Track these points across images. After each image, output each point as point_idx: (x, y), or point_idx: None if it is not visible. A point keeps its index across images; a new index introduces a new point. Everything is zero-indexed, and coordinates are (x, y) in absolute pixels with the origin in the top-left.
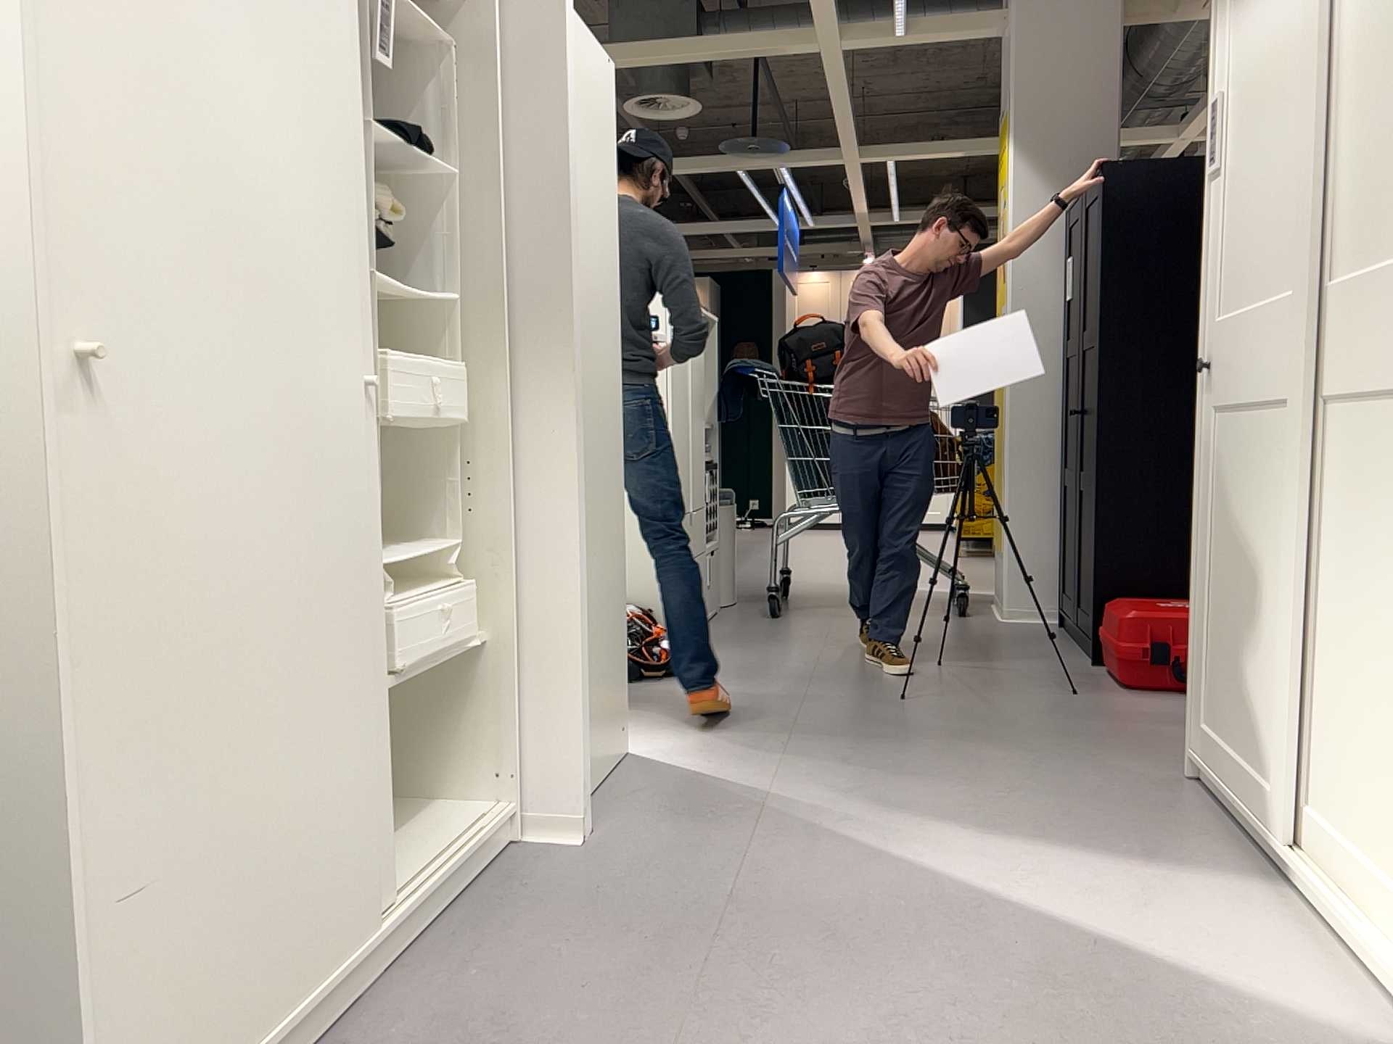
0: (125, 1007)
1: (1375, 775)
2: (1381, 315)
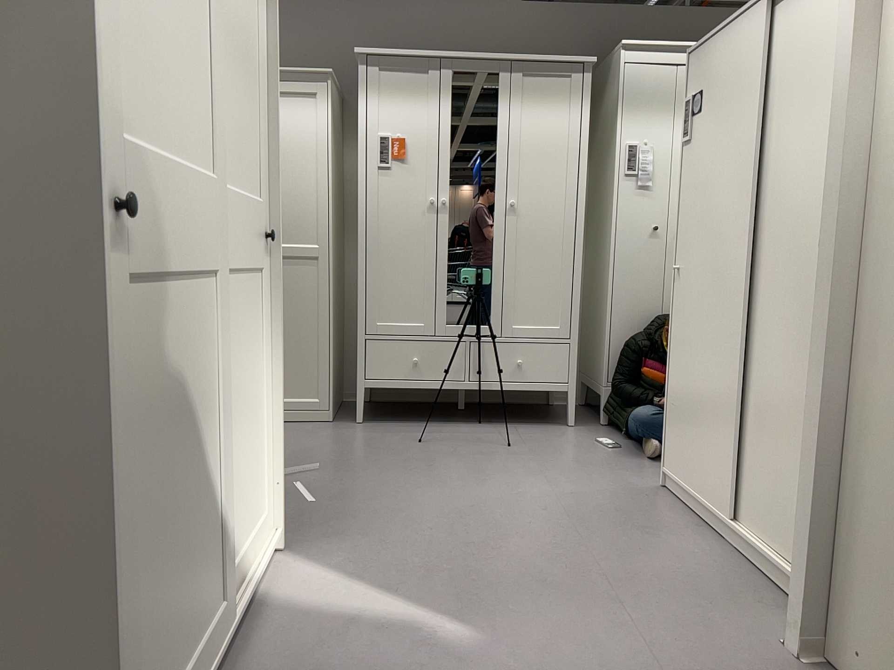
0: (671, 431)
1: (247, 487)
2: (239, 224)
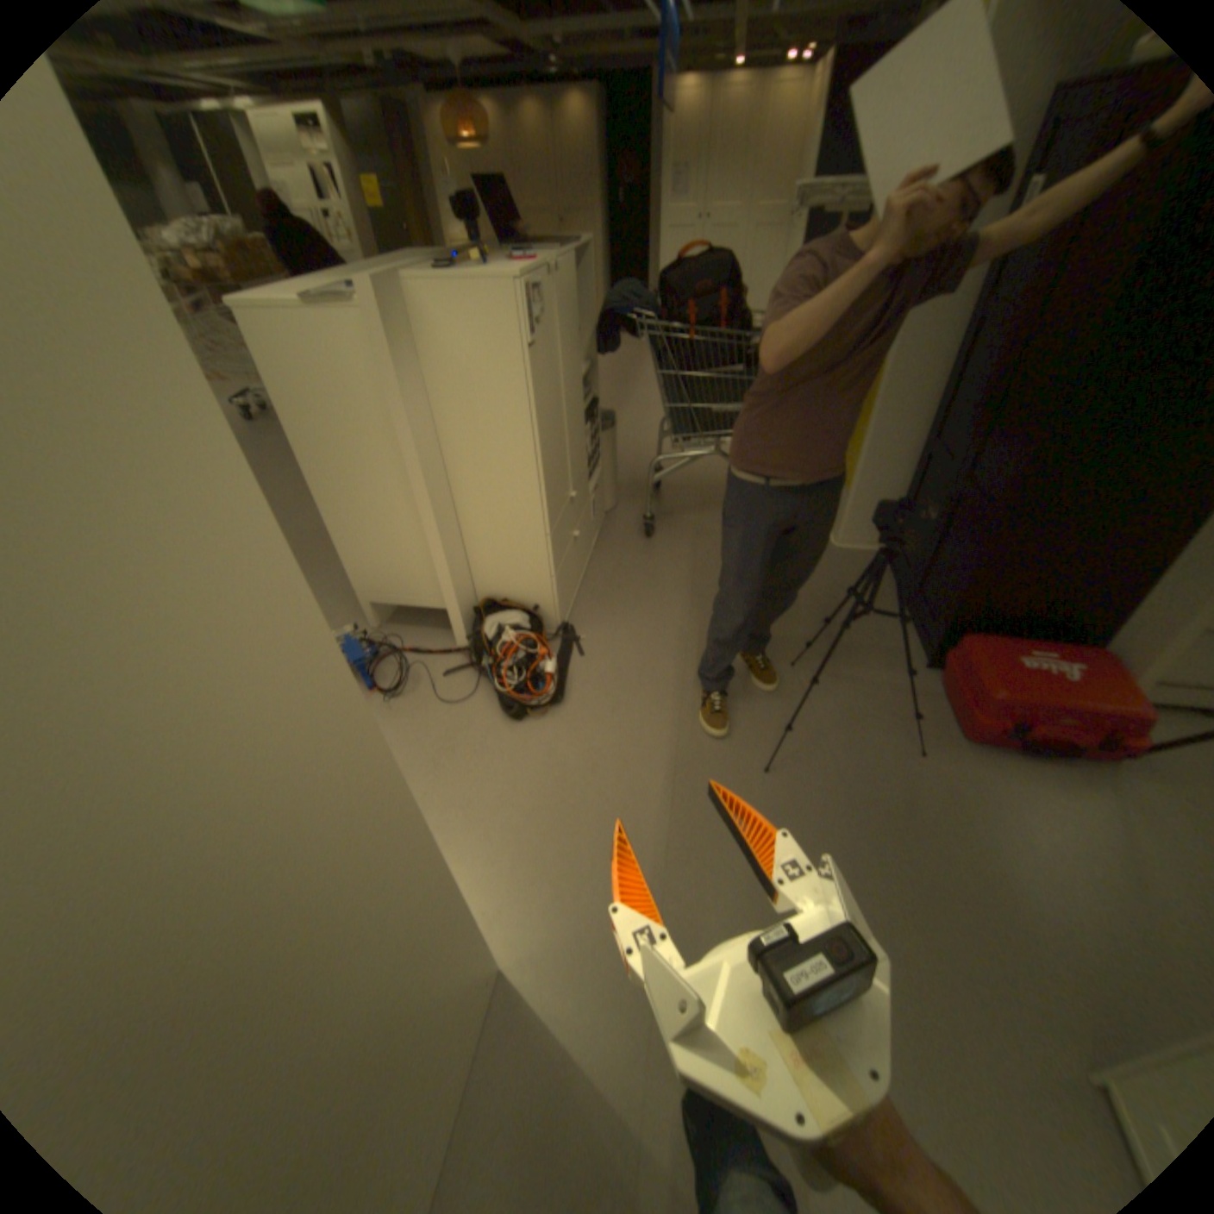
0: None
1: None
2: None
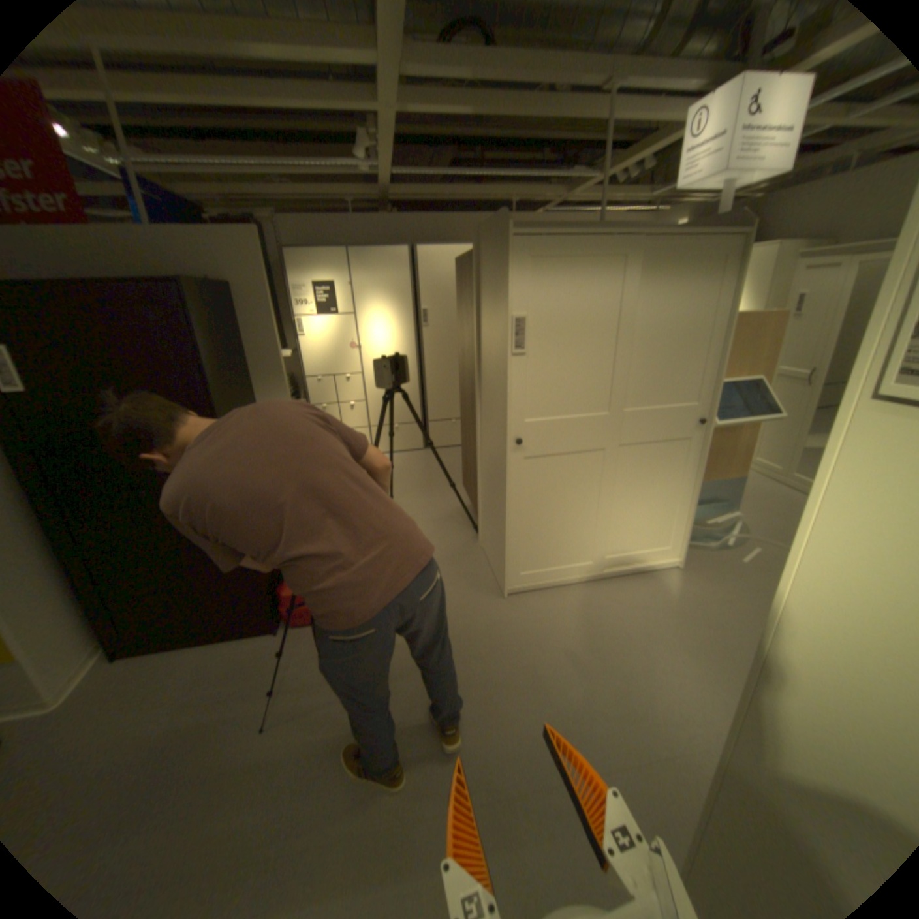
0: None
1: (650, 531)
2: (661, 421)
